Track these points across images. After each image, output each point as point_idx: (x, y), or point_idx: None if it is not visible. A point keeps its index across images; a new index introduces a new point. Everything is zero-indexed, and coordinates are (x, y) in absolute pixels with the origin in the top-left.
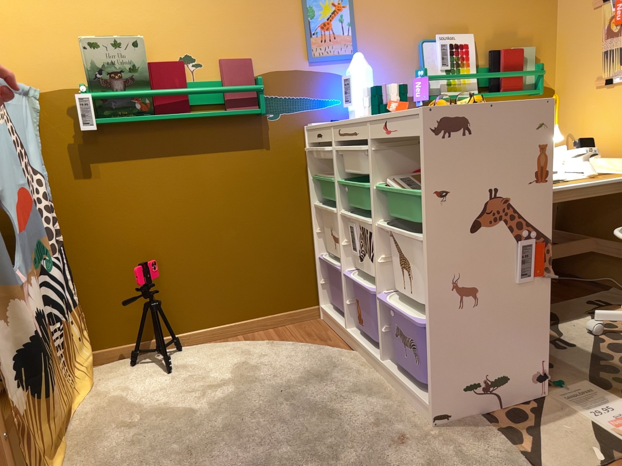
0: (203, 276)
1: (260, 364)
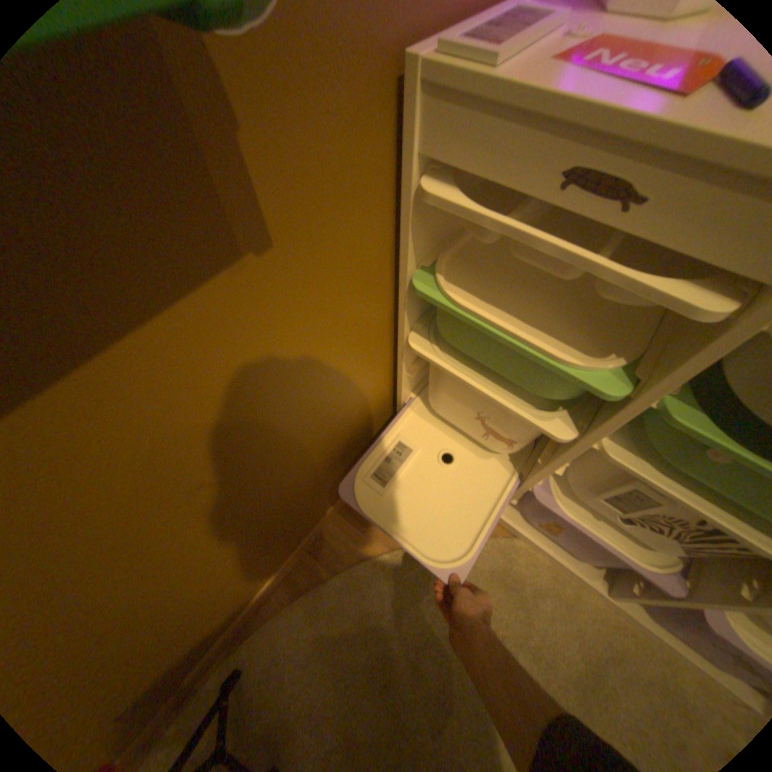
0: (213, 596)
1: (413, 648)
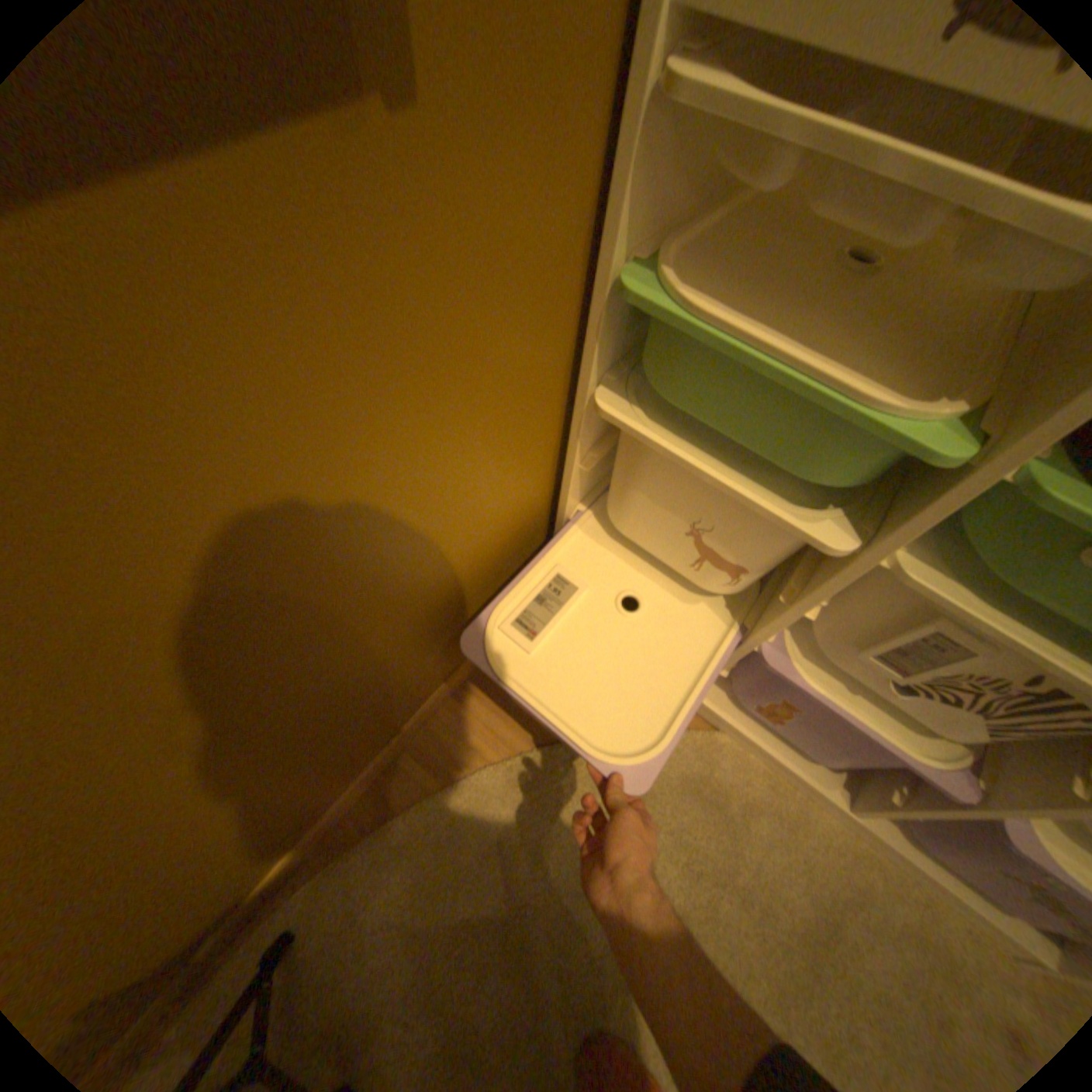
0: (256, 808)
1: (566, 892)
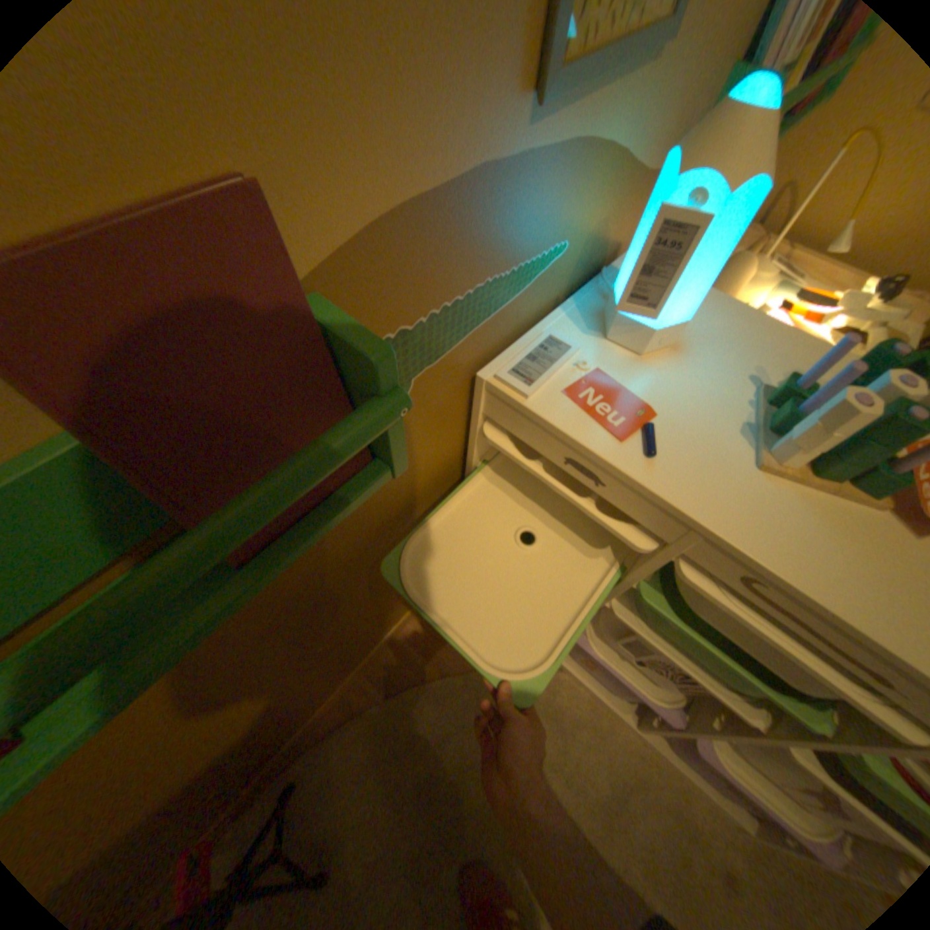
0: (287, 711)
1: (457, 771)
